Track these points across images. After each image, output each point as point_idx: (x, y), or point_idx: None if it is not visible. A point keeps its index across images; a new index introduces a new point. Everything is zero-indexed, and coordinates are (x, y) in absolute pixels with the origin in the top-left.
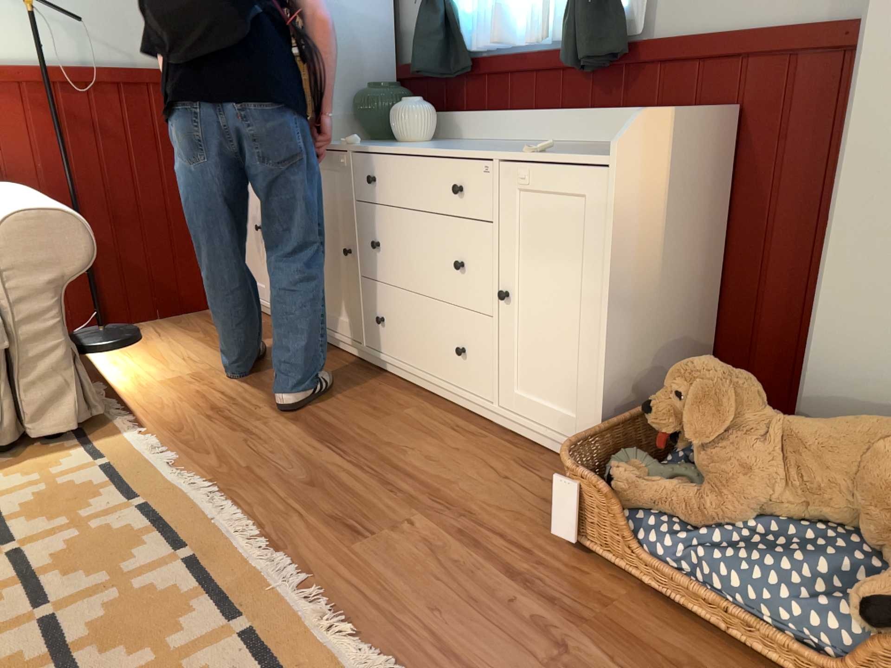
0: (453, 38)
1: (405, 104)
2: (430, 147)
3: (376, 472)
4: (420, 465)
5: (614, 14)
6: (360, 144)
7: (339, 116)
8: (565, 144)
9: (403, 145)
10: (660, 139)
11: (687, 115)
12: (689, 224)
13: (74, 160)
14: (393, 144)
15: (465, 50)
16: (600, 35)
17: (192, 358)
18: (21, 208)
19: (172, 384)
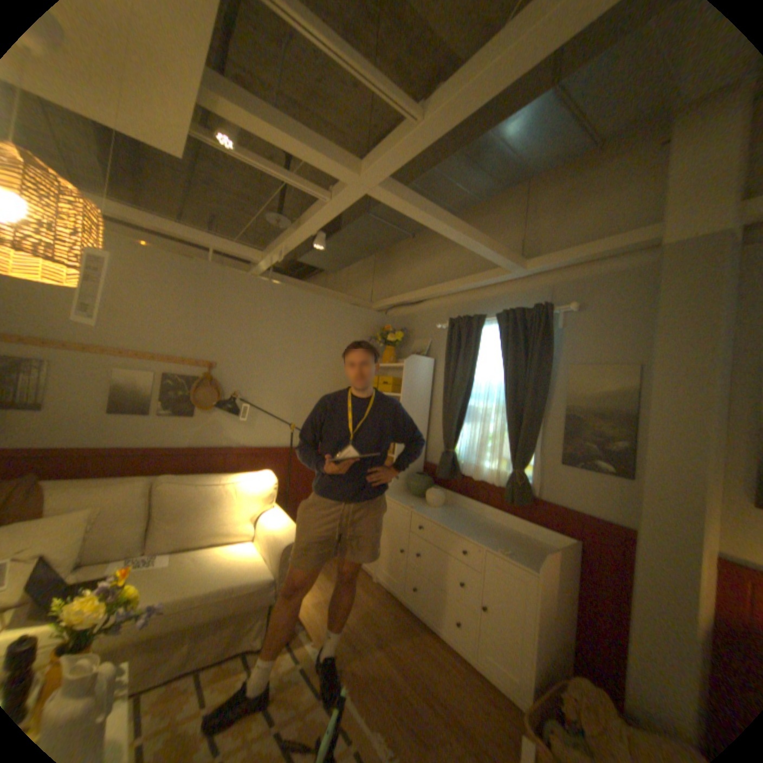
0: (453, 464)
1: (434, 491)
2: (449, 524)
3: (426, 698)
4: (445, 696)
5: (528, 488)
6: (415, 507)
7: (400, 482)
8: (505, 530)
9: (432, 510)
10: (557, 563)
11: (566, 551)
12: (567, 593)
13: (286, 483)
14: (428, 508)
15: (460, 472)
16: (524, 497)
17: (322, 588)
18: (290, 538)
19: (317, 608)
